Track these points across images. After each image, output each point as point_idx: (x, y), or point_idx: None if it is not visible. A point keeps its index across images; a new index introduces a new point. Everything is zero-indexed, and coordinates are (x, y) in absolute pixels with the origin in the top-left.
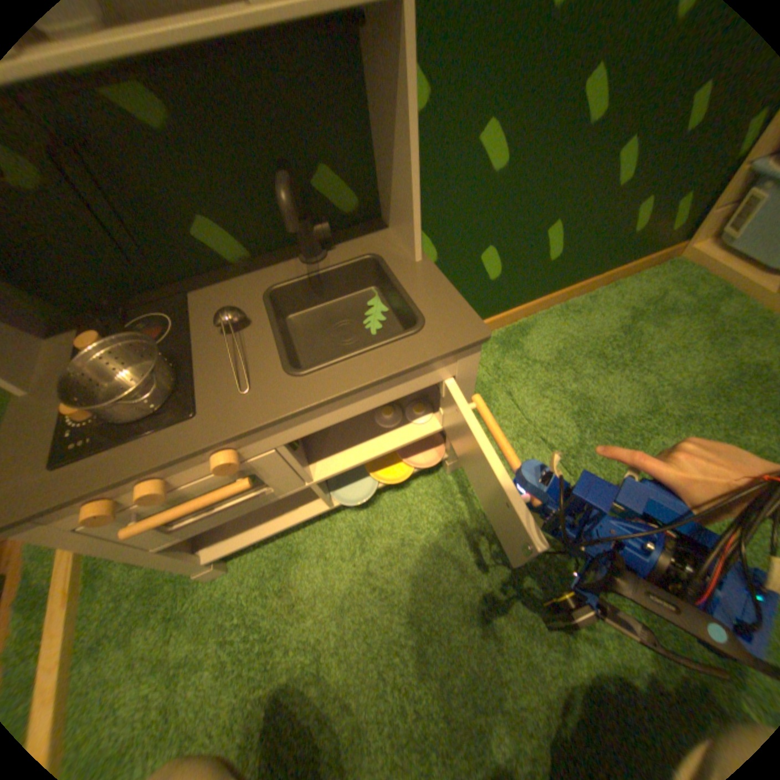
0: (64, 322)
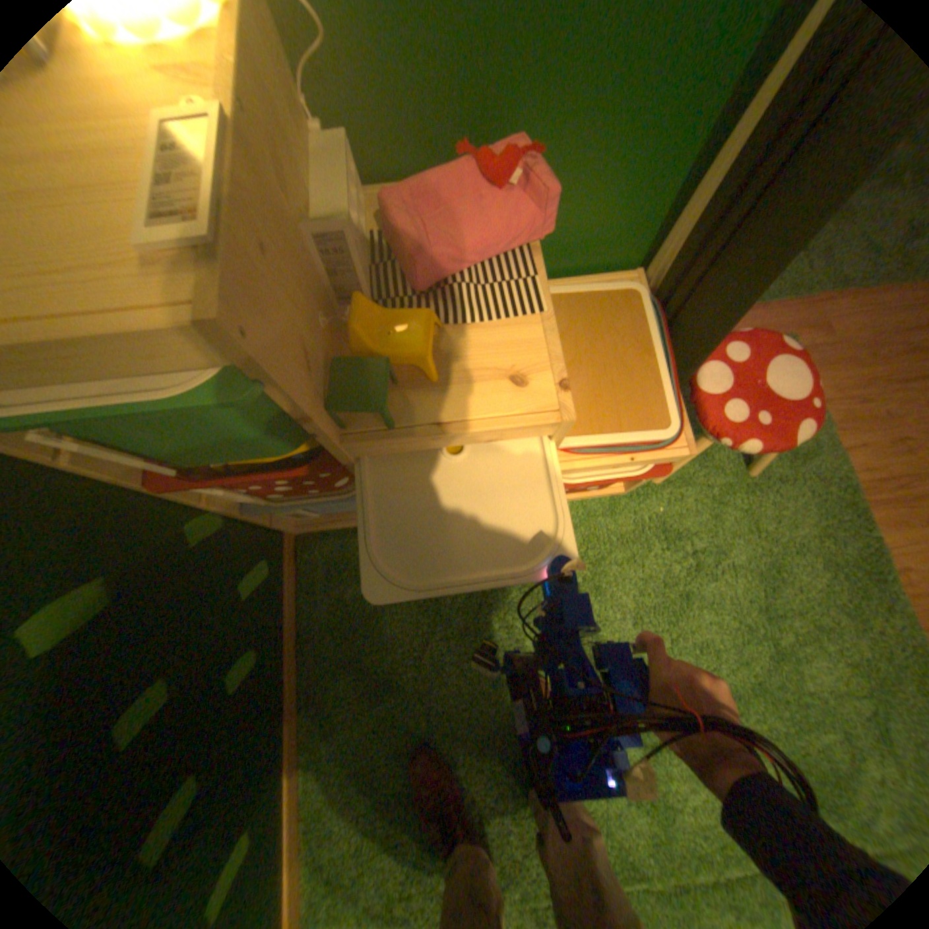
0: None
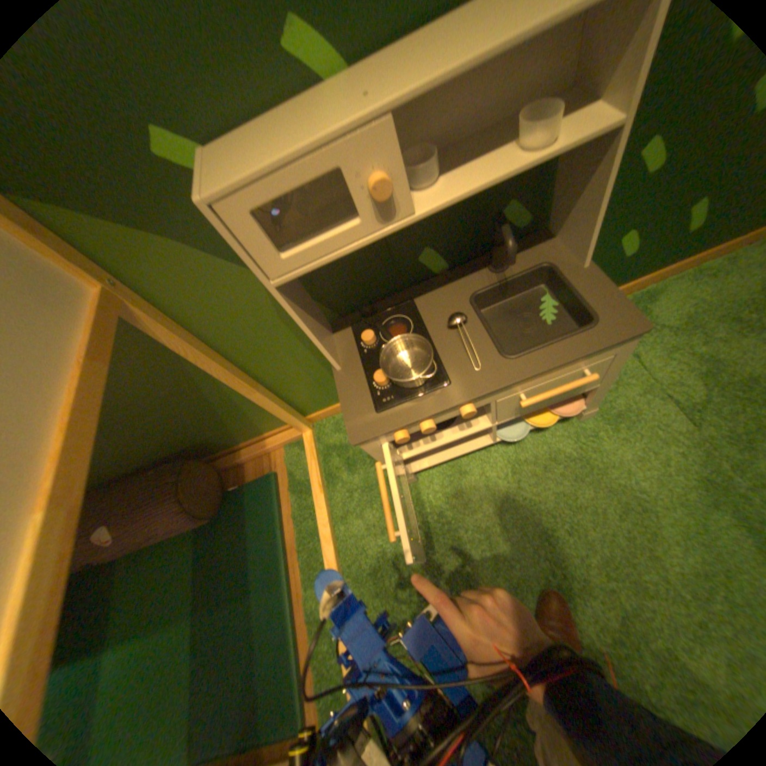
0: (337, 322)
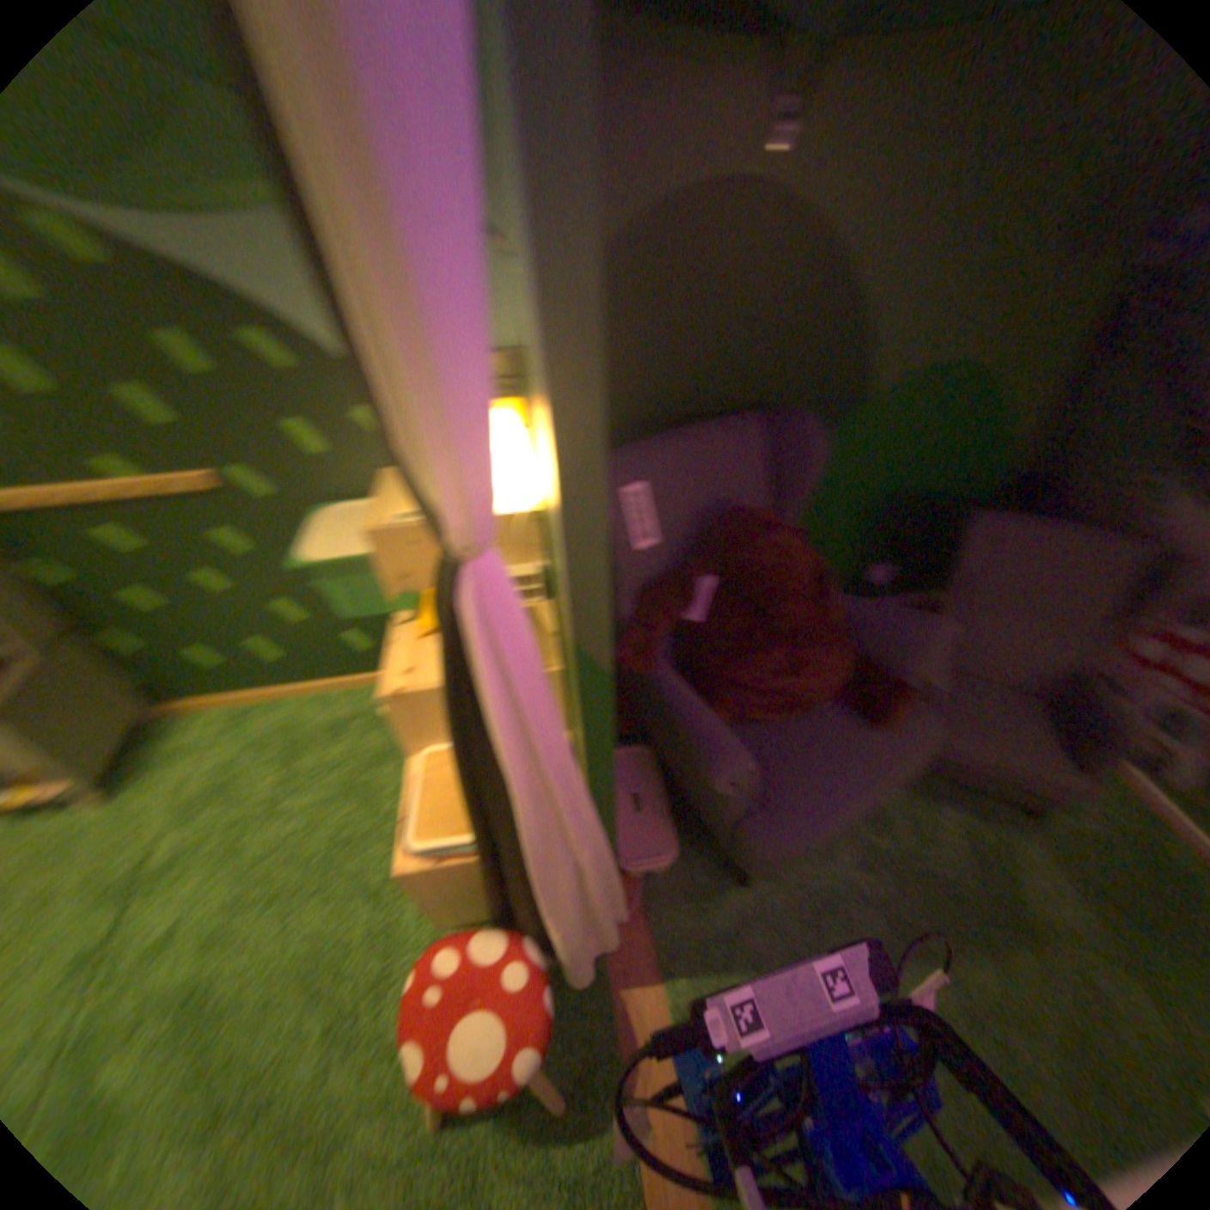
0: None
